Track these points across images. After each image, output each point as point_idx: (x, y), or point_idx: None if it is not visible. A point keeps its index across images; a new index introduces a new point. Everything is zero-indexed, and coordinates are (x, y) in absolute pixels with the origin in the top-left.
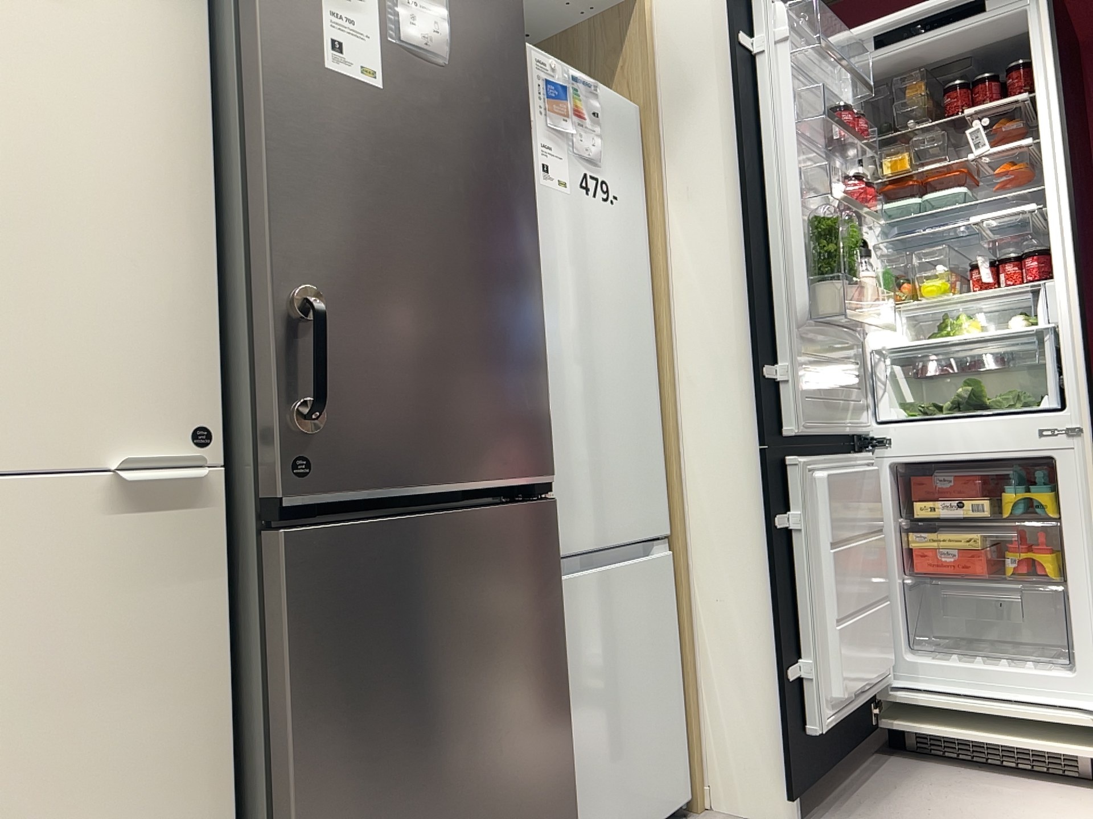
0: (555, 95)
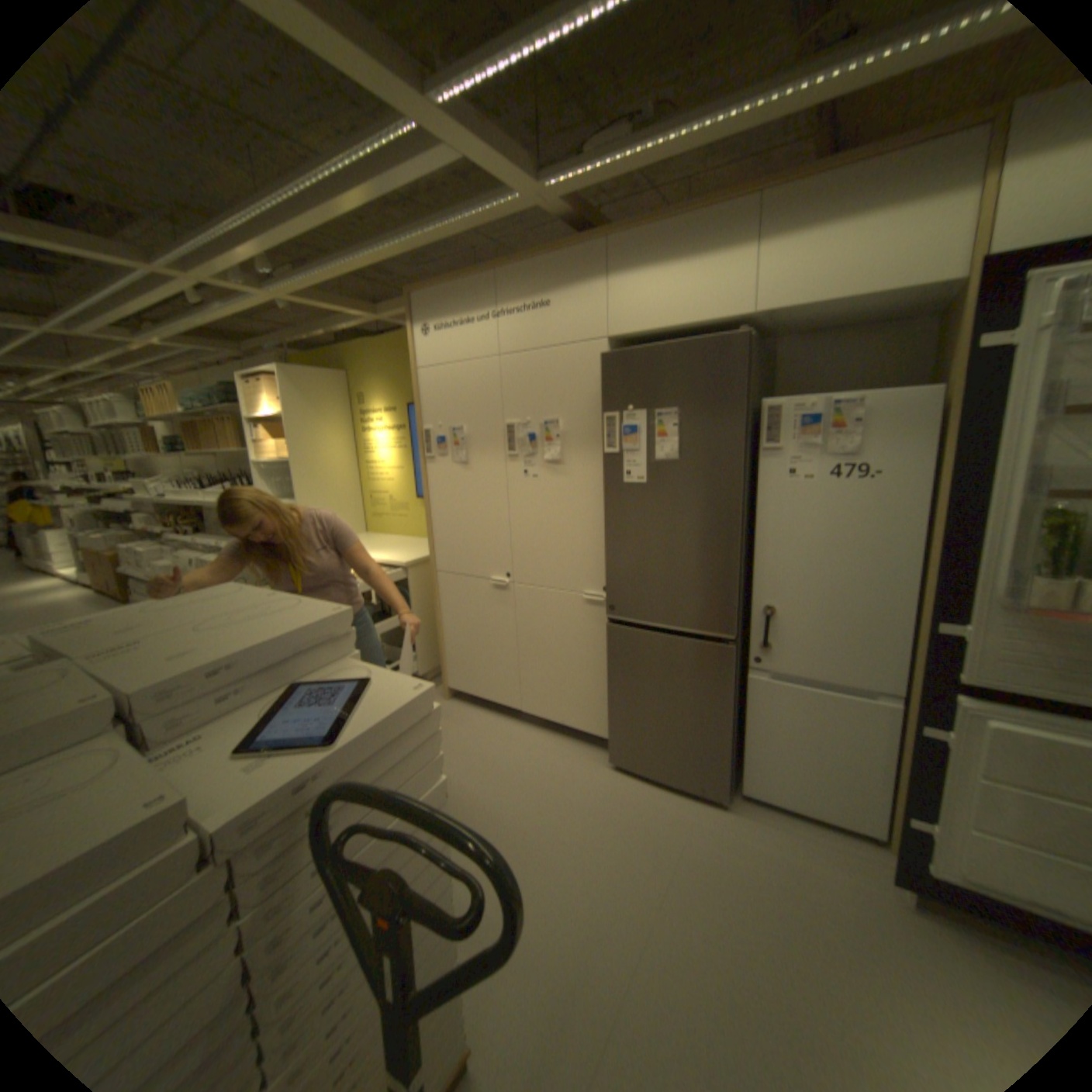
0: (808, 423)
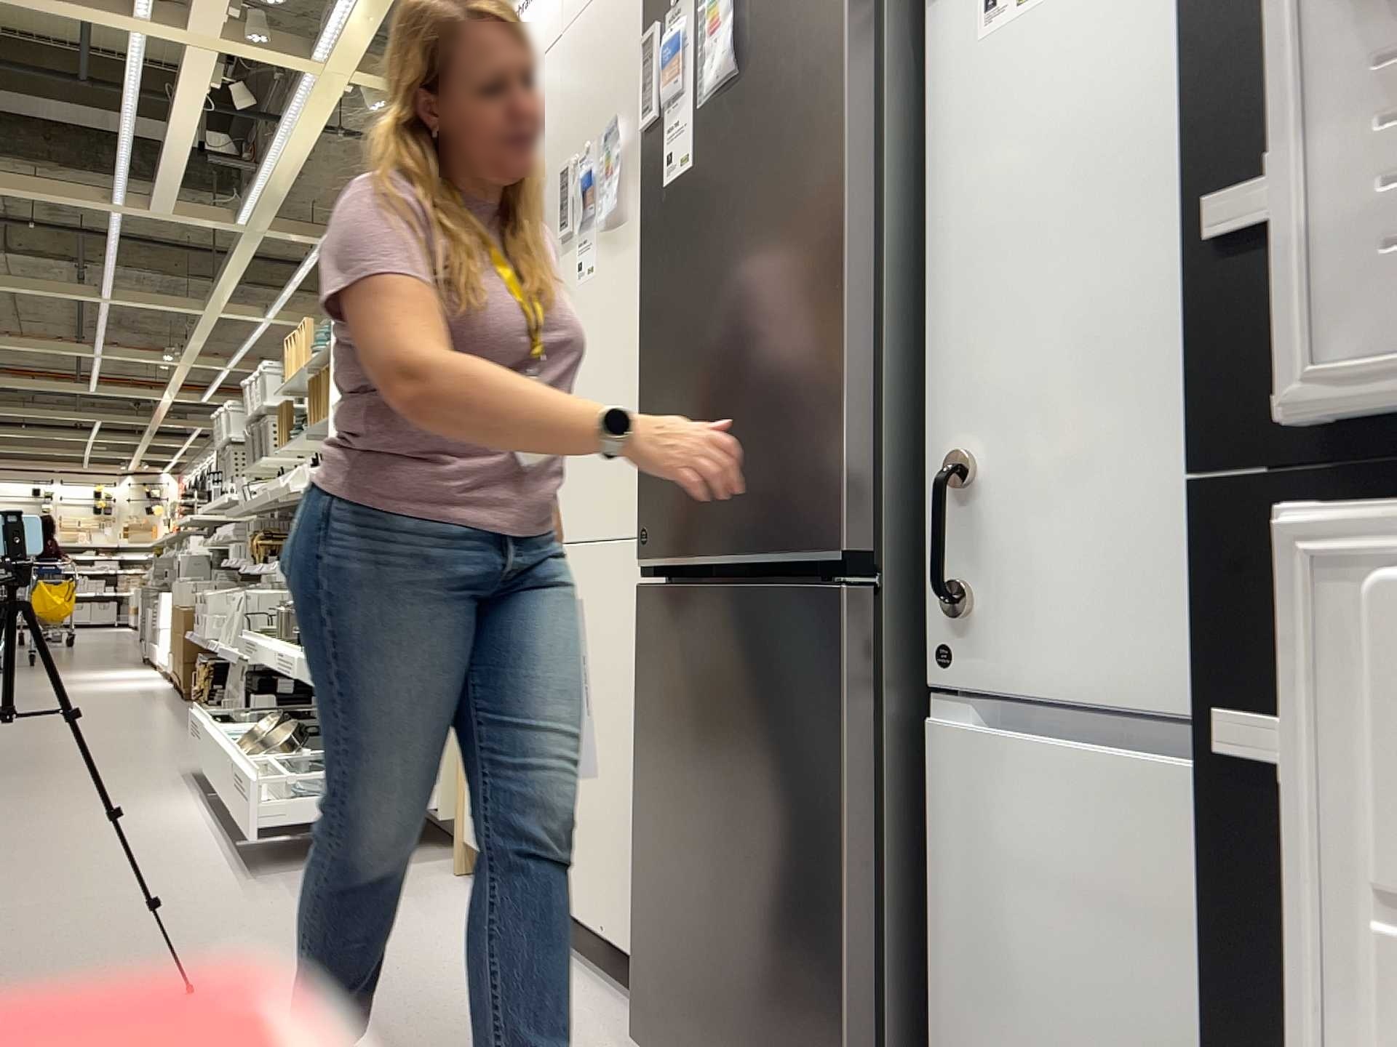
0: None
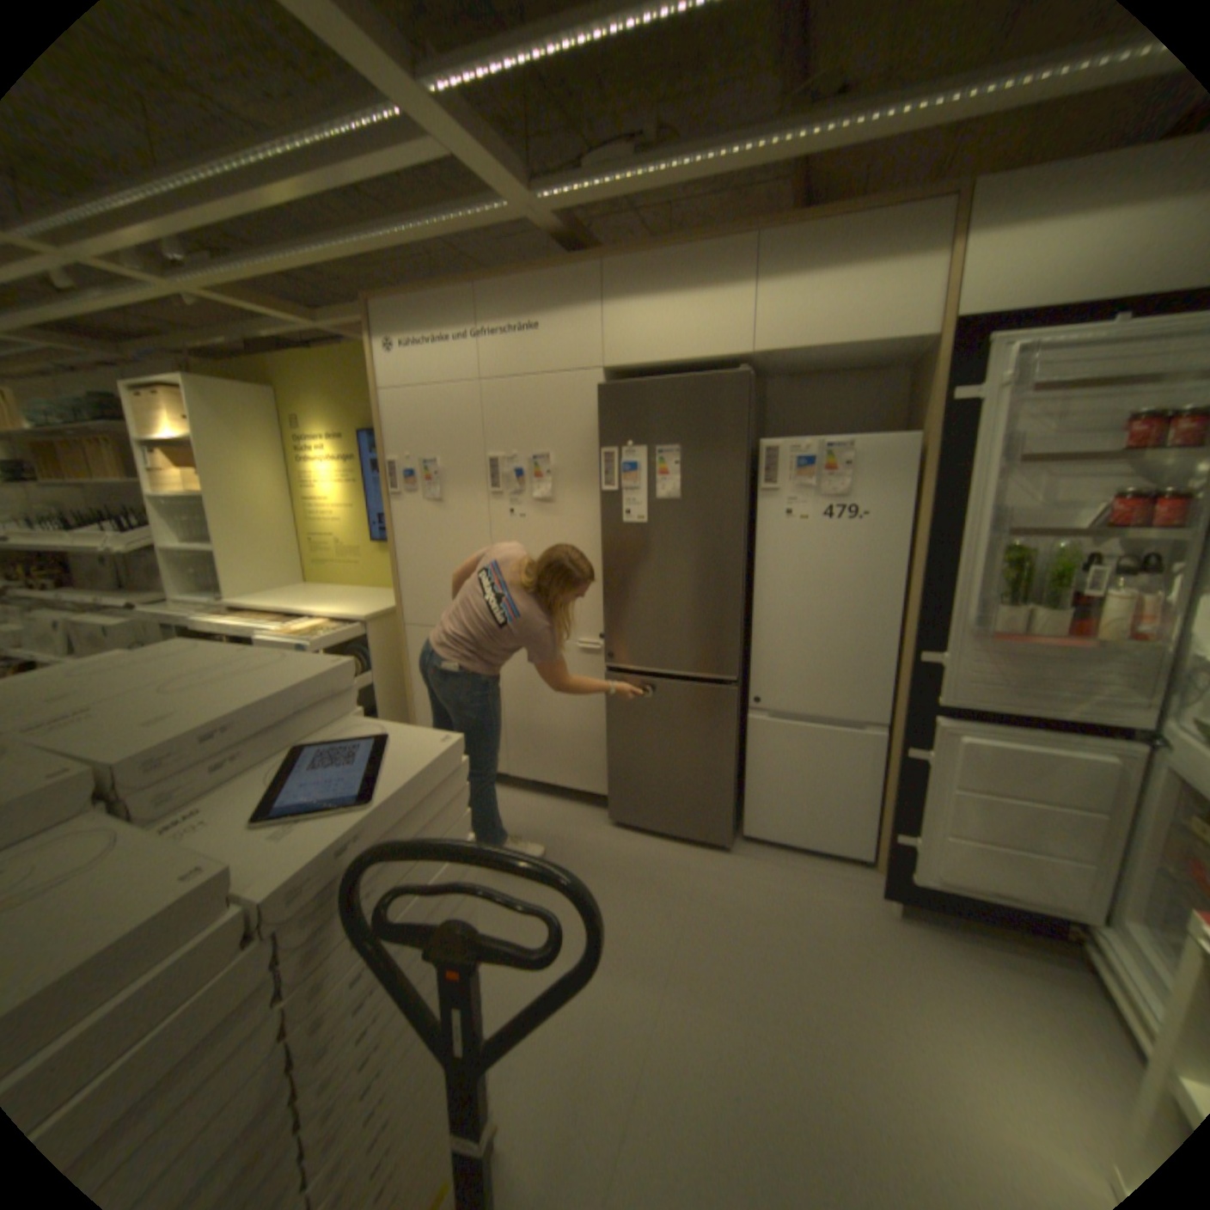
0: (804, 464)
